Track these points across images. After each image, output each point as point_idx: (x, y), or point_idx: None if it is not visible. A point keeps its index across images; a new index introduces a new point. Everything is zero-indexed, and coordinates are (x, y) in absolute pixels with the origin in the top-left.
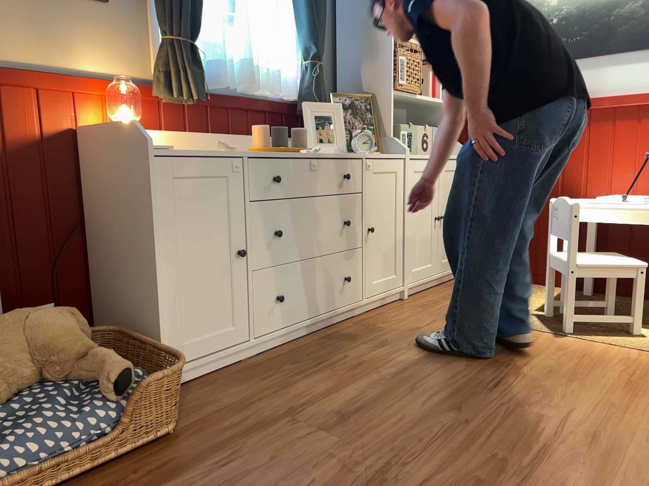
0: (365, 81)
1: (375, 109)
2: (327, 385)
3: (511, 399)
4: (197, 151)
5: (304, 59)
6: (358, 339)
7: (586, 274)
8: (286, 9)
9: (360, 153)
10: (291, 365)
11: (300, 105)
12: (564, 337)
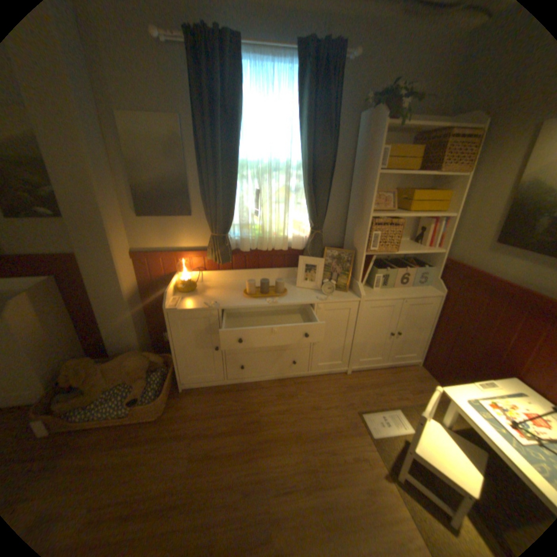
0: (355, 239)
1: (356, 260)
2: (226, 429)
3: (277, 514)
4: (197, 305)
5: (310, 227)
6: (280, 401)
7: (422, 464)
8: (301, 197)
9: (316, 299)
10: (233, 402)
11: (304, 253)
12: (391, 485)
